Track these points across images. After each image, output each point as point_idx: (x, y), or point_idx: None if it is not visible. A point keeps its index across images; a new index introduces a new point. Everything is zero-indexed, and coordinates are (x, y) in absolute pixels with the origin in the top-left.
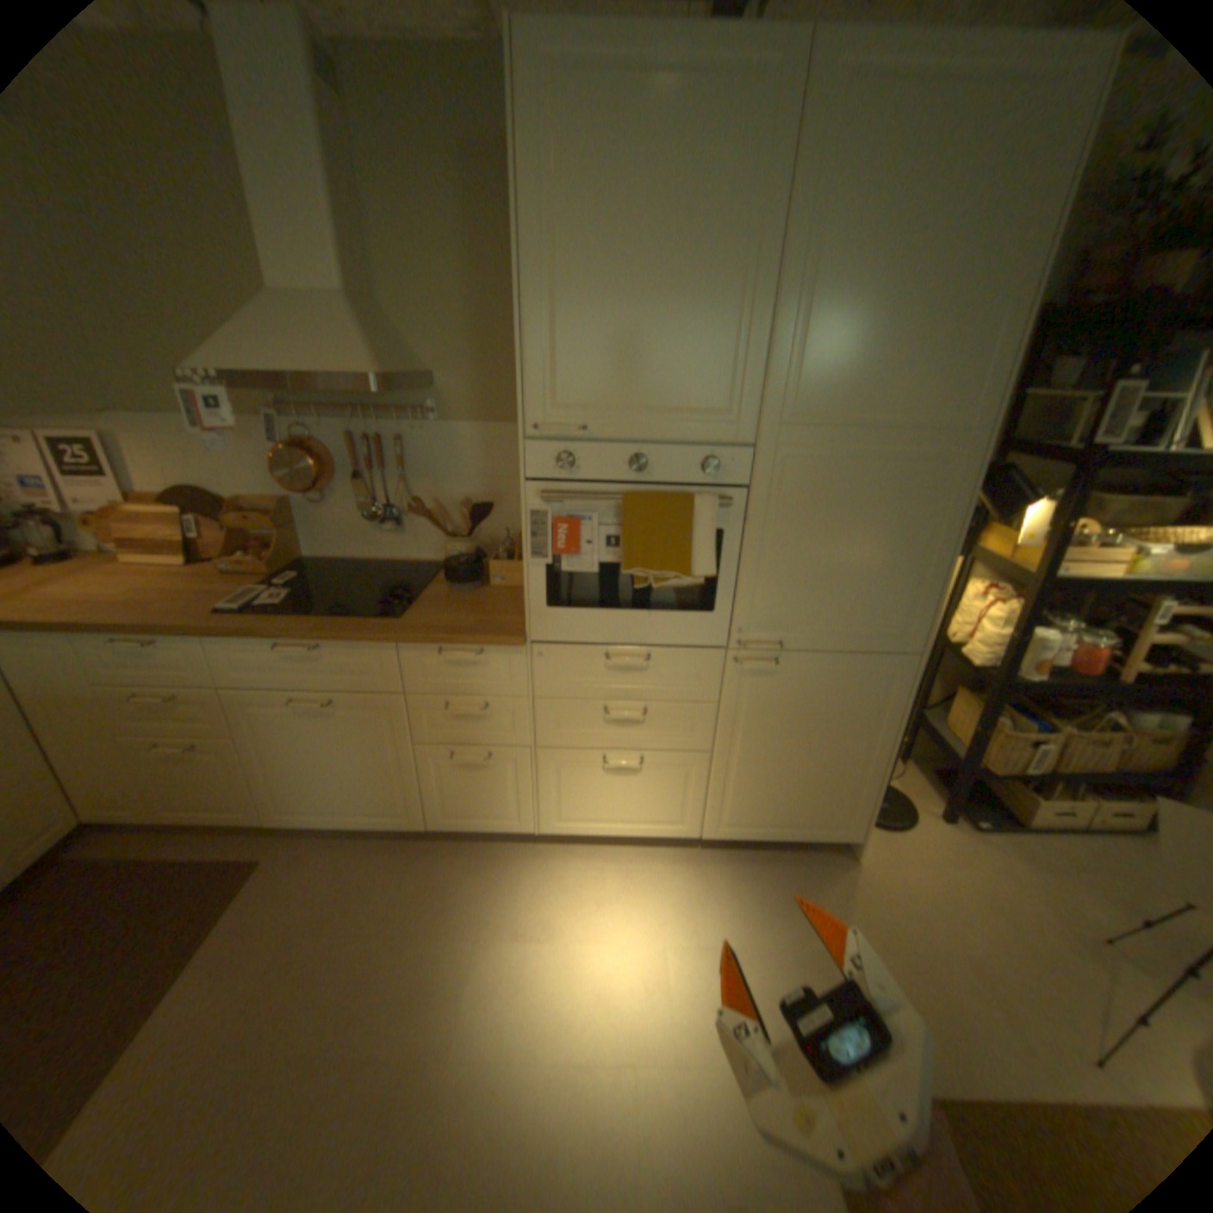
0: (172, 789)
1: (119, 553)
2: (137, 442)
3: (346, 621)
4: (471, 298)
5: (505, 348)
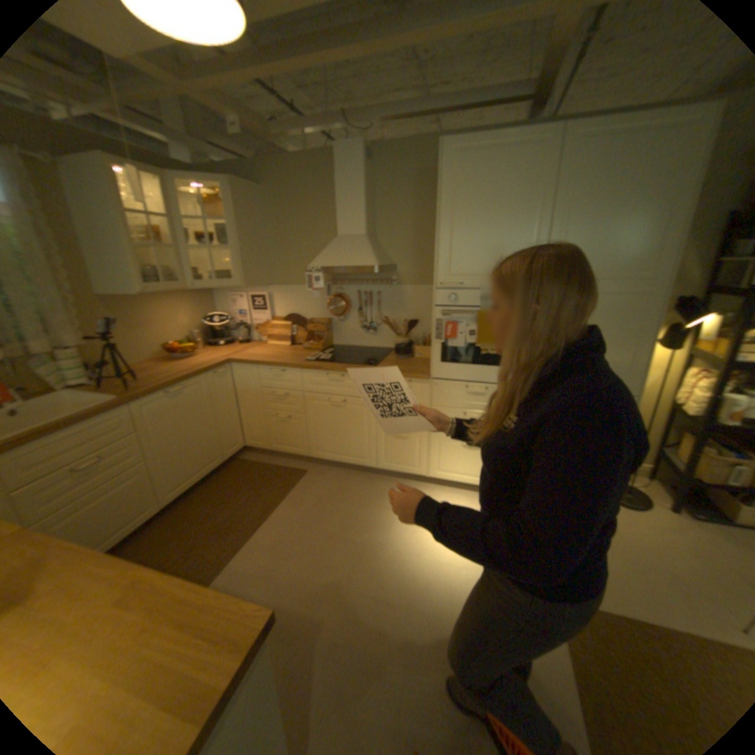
0: (280, 434)
1: (268, 340)
2: (280, 296)
3: (355, 366)
4: (416, 232)
5: (429, 252)
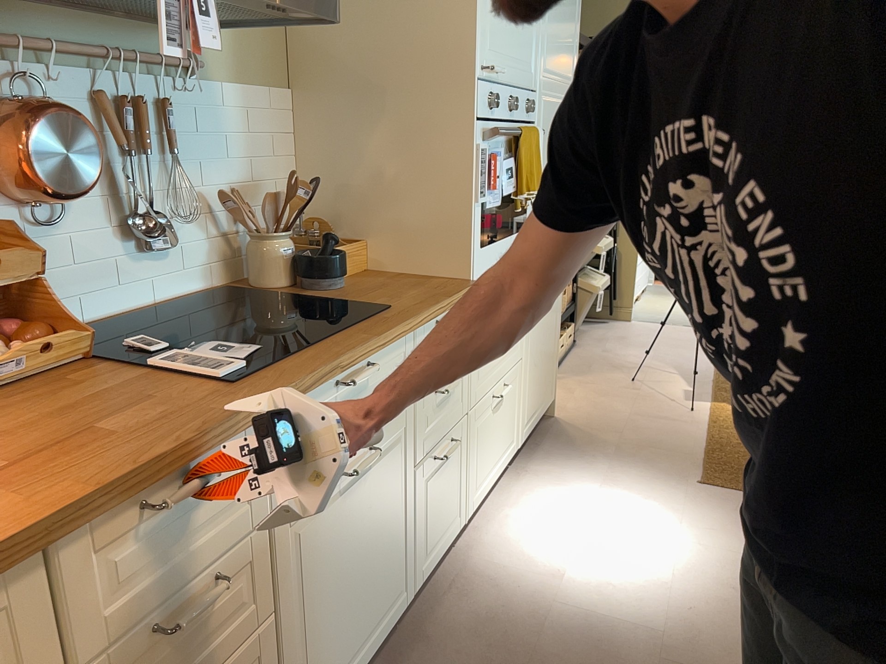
0: None
1: None
2: None
3: (363, 324)
4: None
5: None
